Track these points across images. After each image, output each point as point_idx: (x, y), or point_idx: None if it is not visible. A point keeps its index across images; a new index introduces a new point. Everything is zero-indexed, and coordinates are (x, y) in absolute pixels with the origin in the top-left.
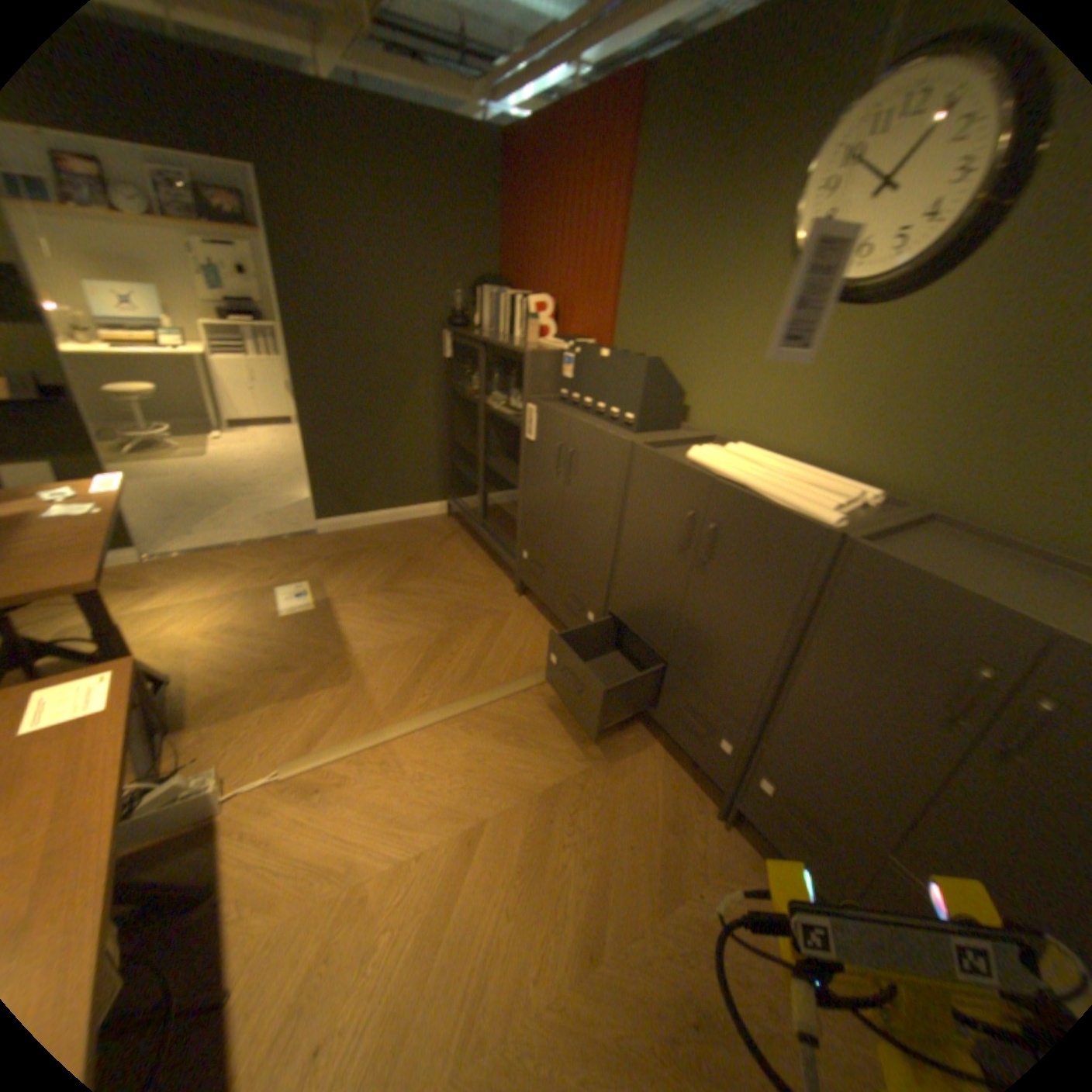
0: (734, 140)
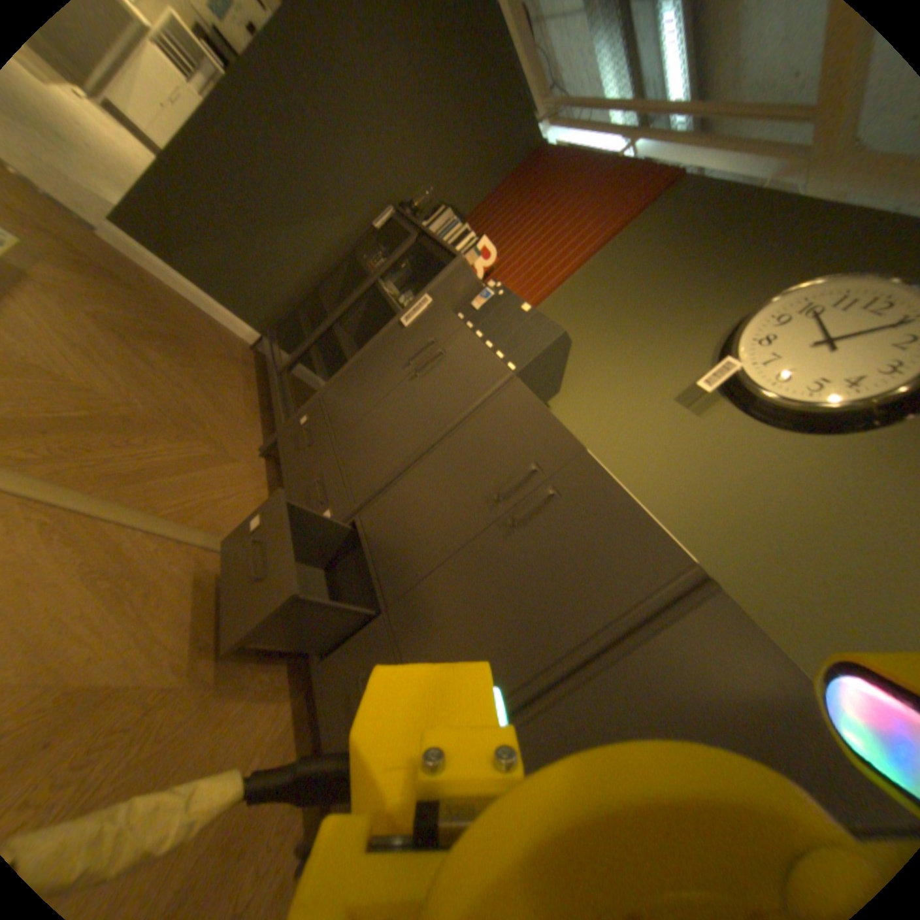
0: (715, 253)
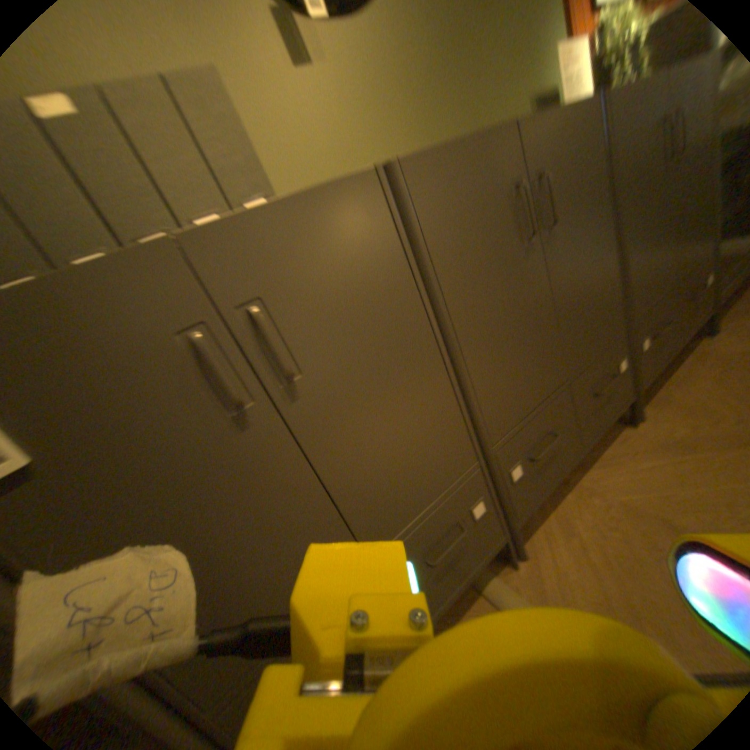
0: None
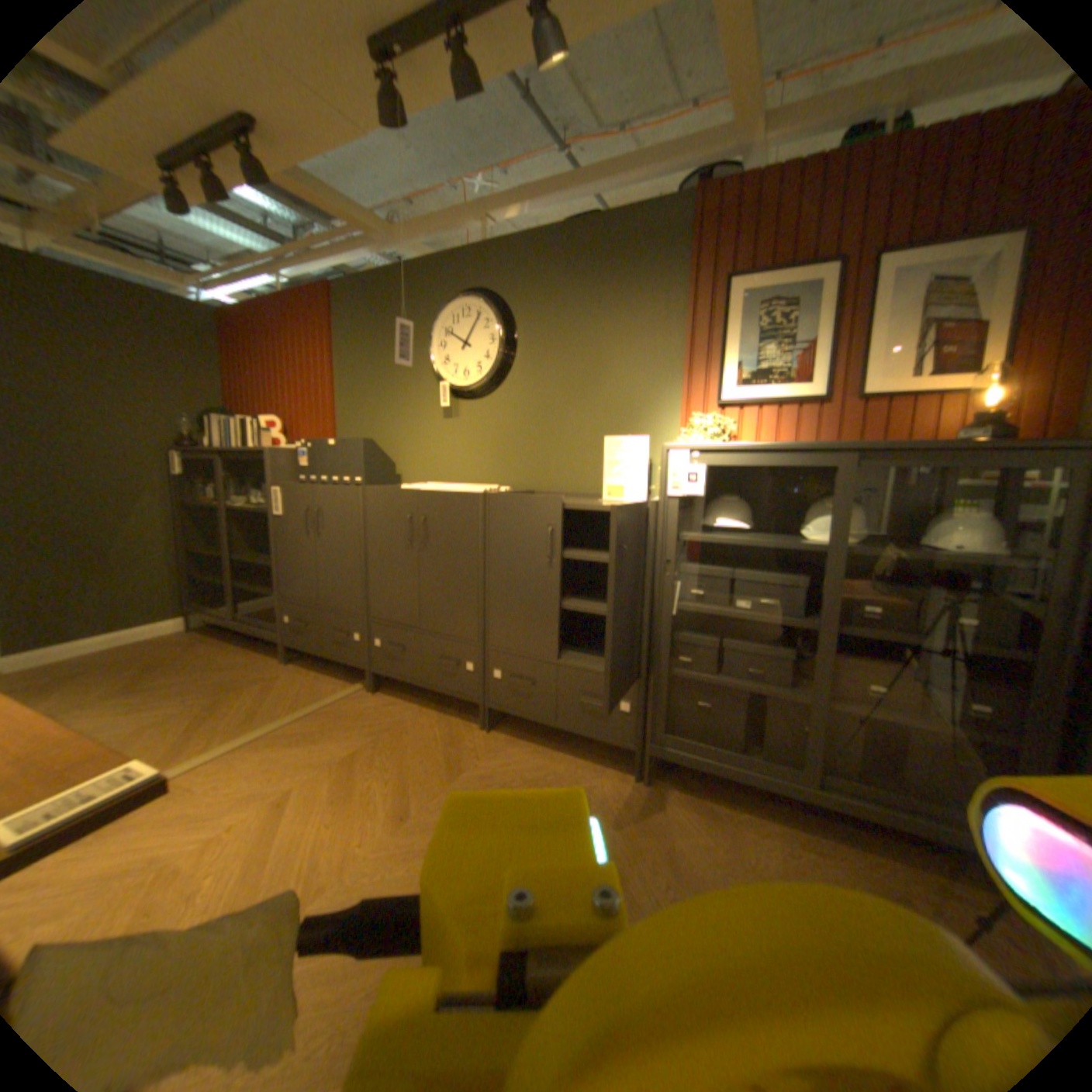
0: (389, 322)
